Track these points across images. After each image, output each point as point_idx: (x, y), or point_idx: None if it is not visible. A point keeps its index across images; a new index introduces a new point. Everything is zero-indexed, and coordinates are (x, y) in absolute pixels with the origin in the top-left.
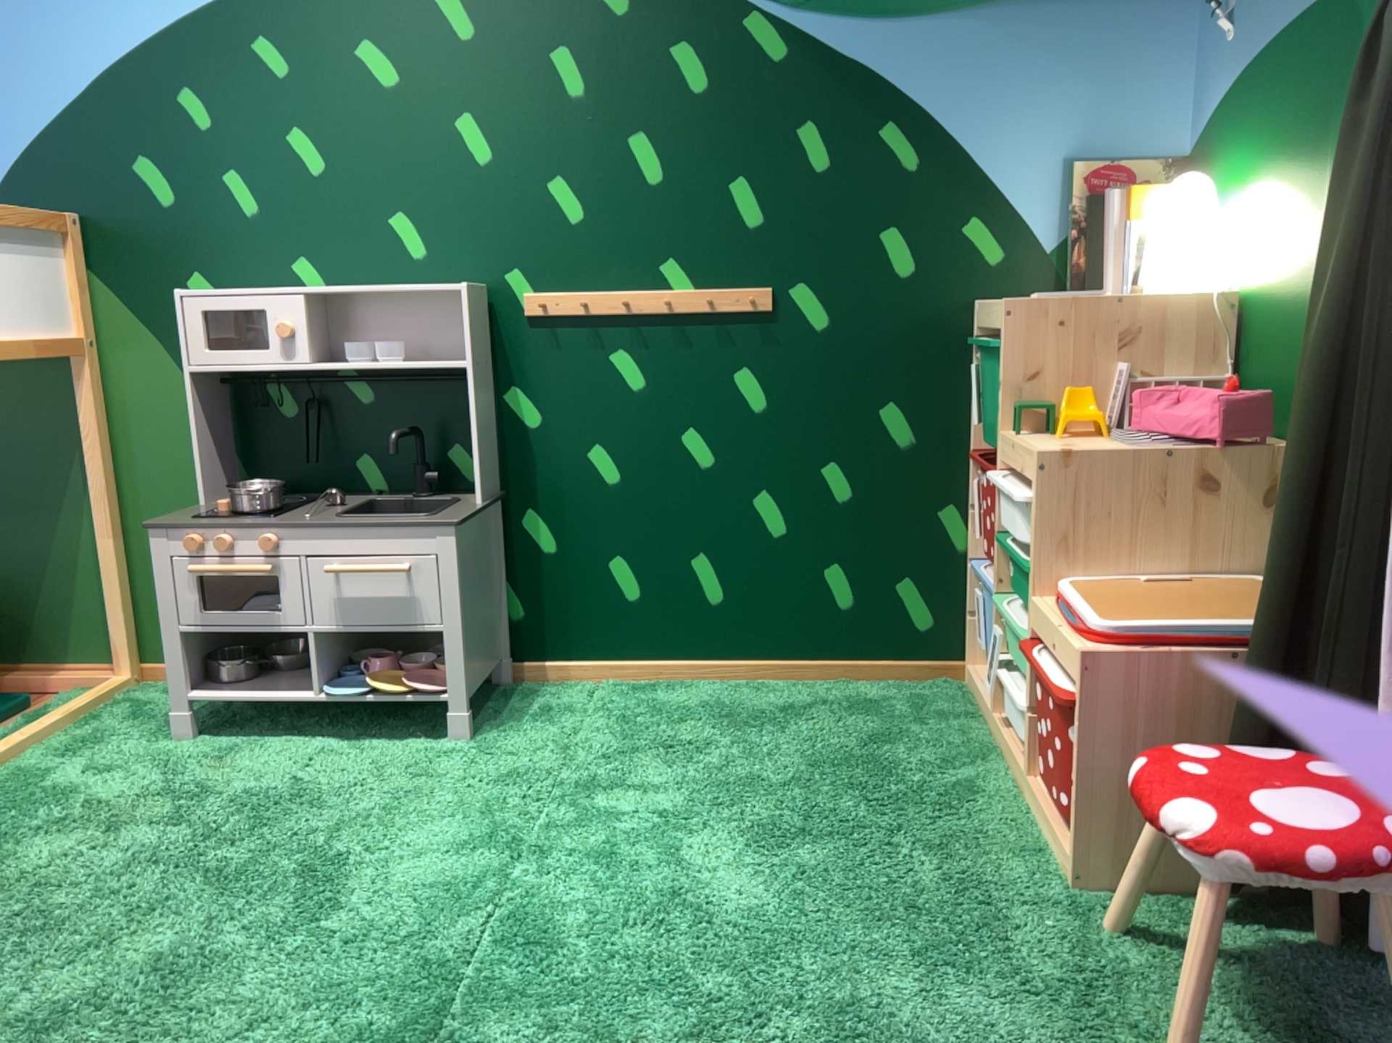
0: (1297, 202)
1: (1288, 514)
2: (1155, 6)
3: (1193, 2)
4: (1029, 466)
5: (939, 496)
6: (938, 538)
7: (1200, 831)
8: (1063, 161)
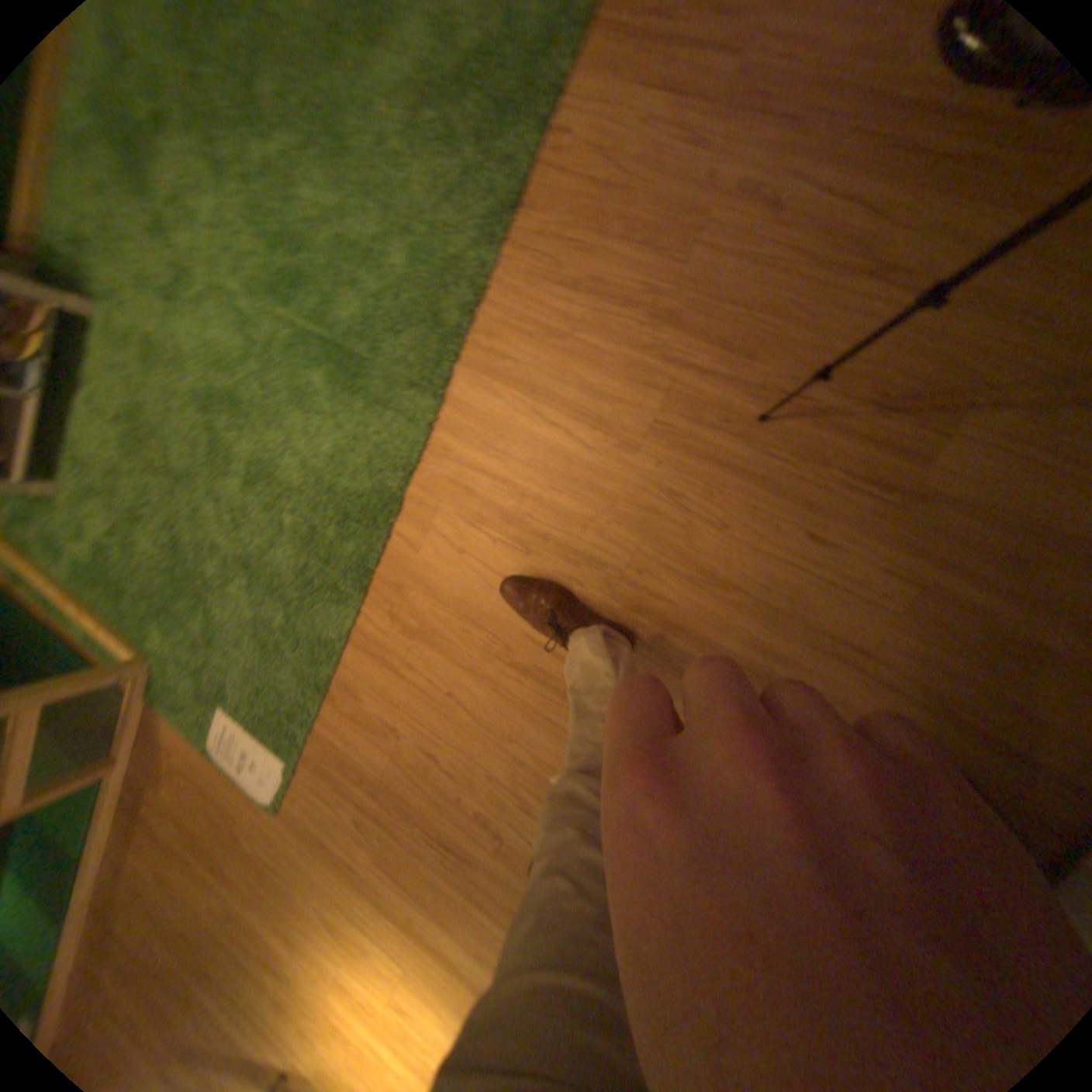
0: None
1: None
2: None
3: None
4: None
5: None
6: None
7: None
8: None
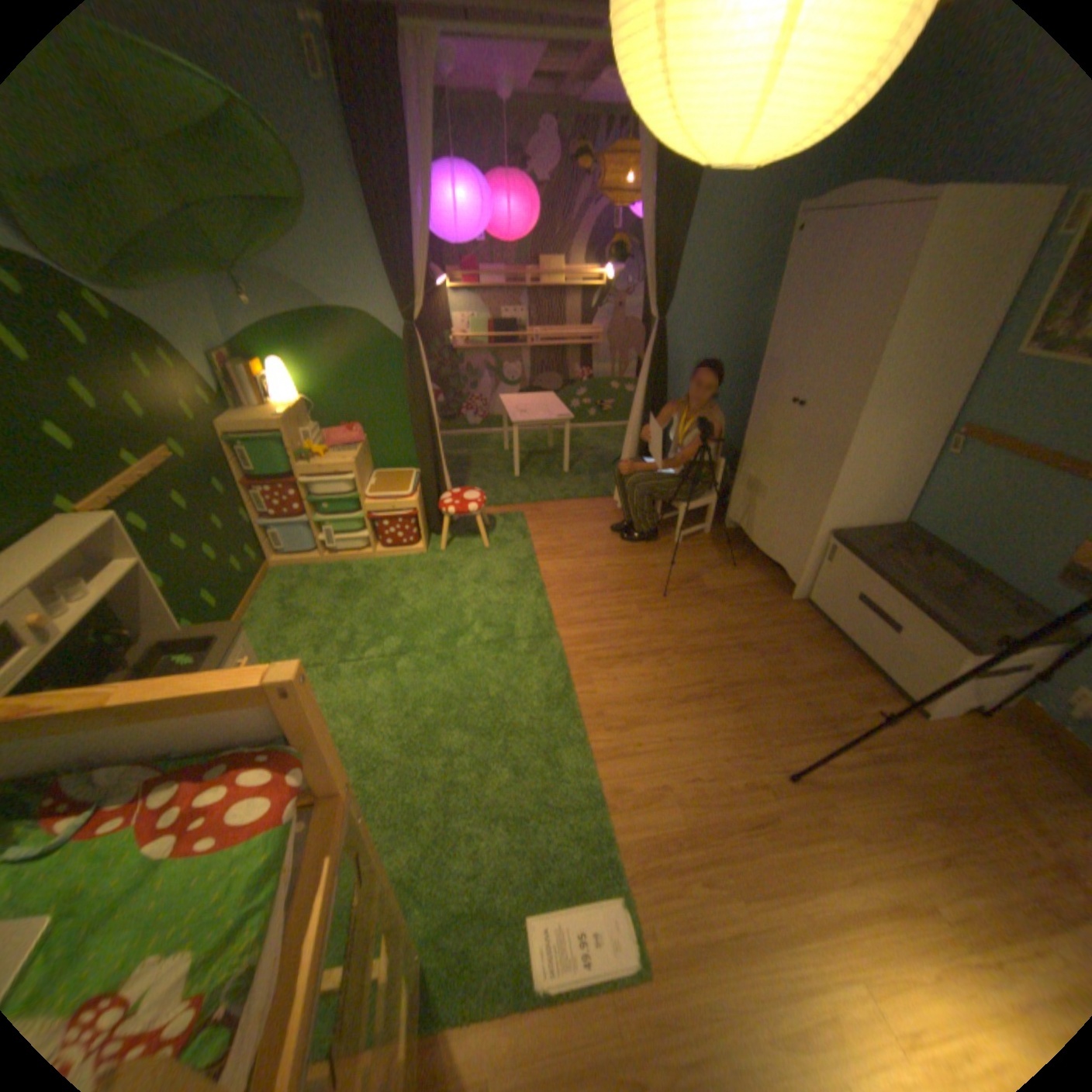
0: (327, 368)
1: (422, 450)
2: (194, 281)
3: (202, 280)
4: (340, 469)
5: (236, 507)
6: (242, 523)
7: (474, 508)
8: (203, 354)
